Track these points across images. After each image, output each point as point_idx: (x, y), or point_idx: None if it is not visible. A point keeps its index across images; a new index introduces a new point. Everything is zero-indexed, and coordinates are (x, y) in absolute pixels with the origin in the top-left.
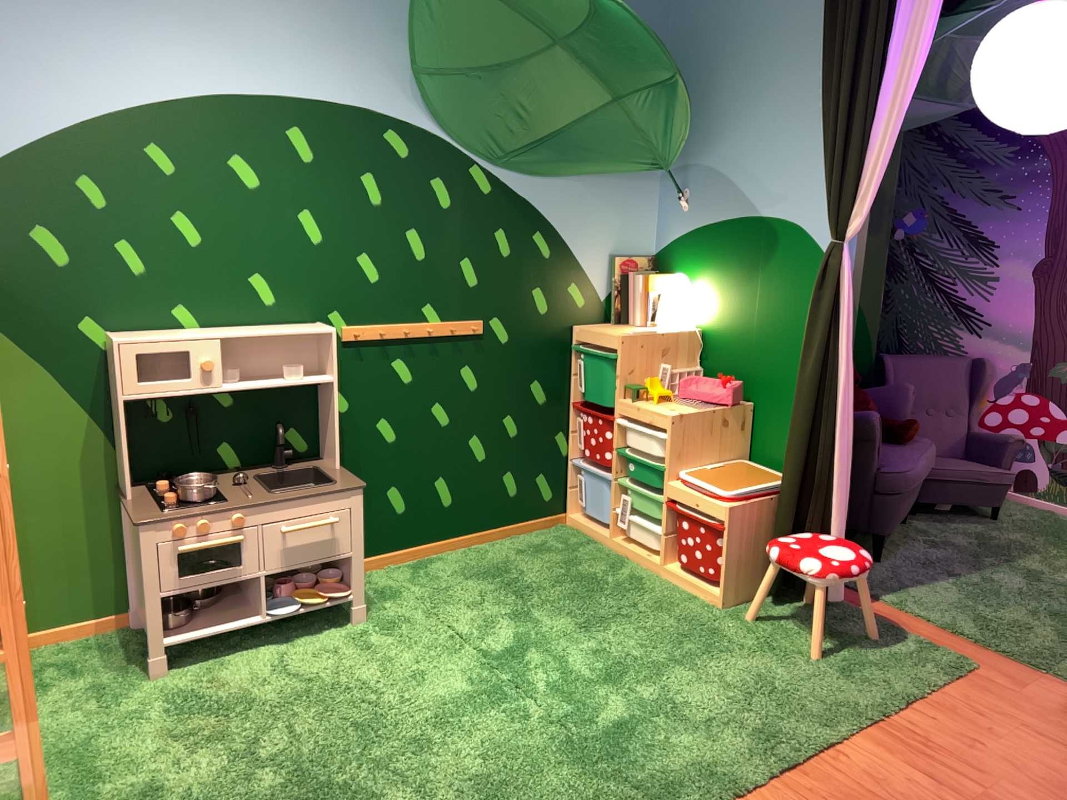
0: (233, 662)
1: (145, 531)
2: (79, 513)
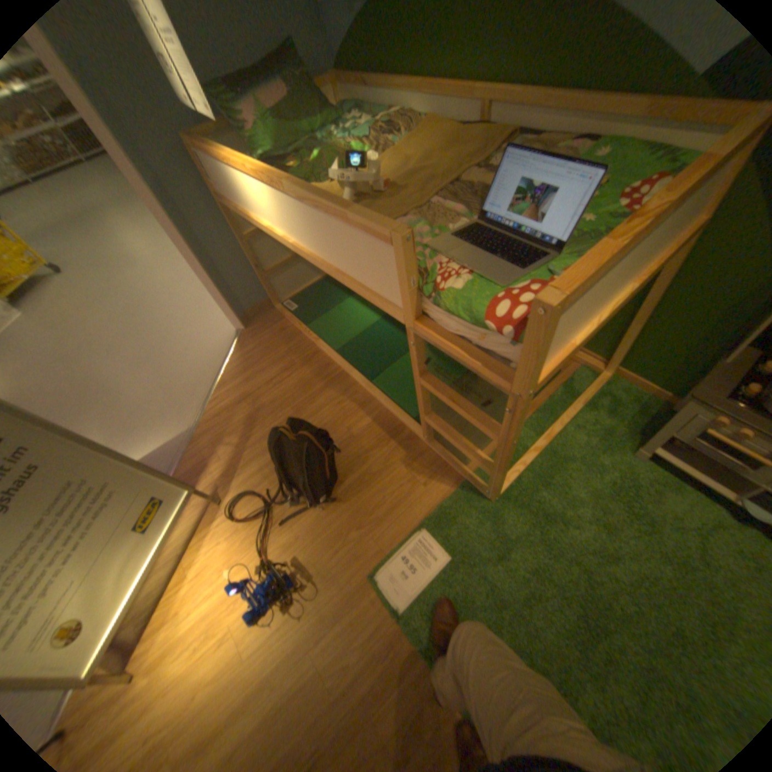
0: (687, 496)
1: (696, 405)
2: (698, 336)
